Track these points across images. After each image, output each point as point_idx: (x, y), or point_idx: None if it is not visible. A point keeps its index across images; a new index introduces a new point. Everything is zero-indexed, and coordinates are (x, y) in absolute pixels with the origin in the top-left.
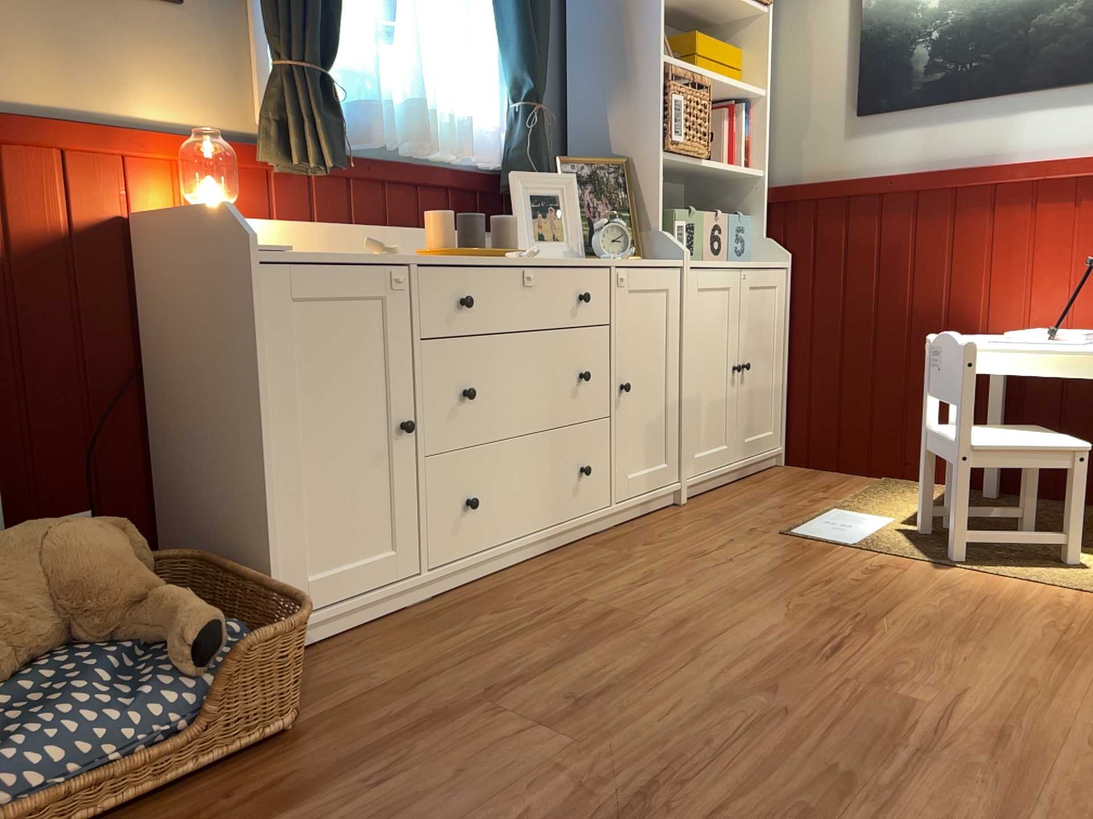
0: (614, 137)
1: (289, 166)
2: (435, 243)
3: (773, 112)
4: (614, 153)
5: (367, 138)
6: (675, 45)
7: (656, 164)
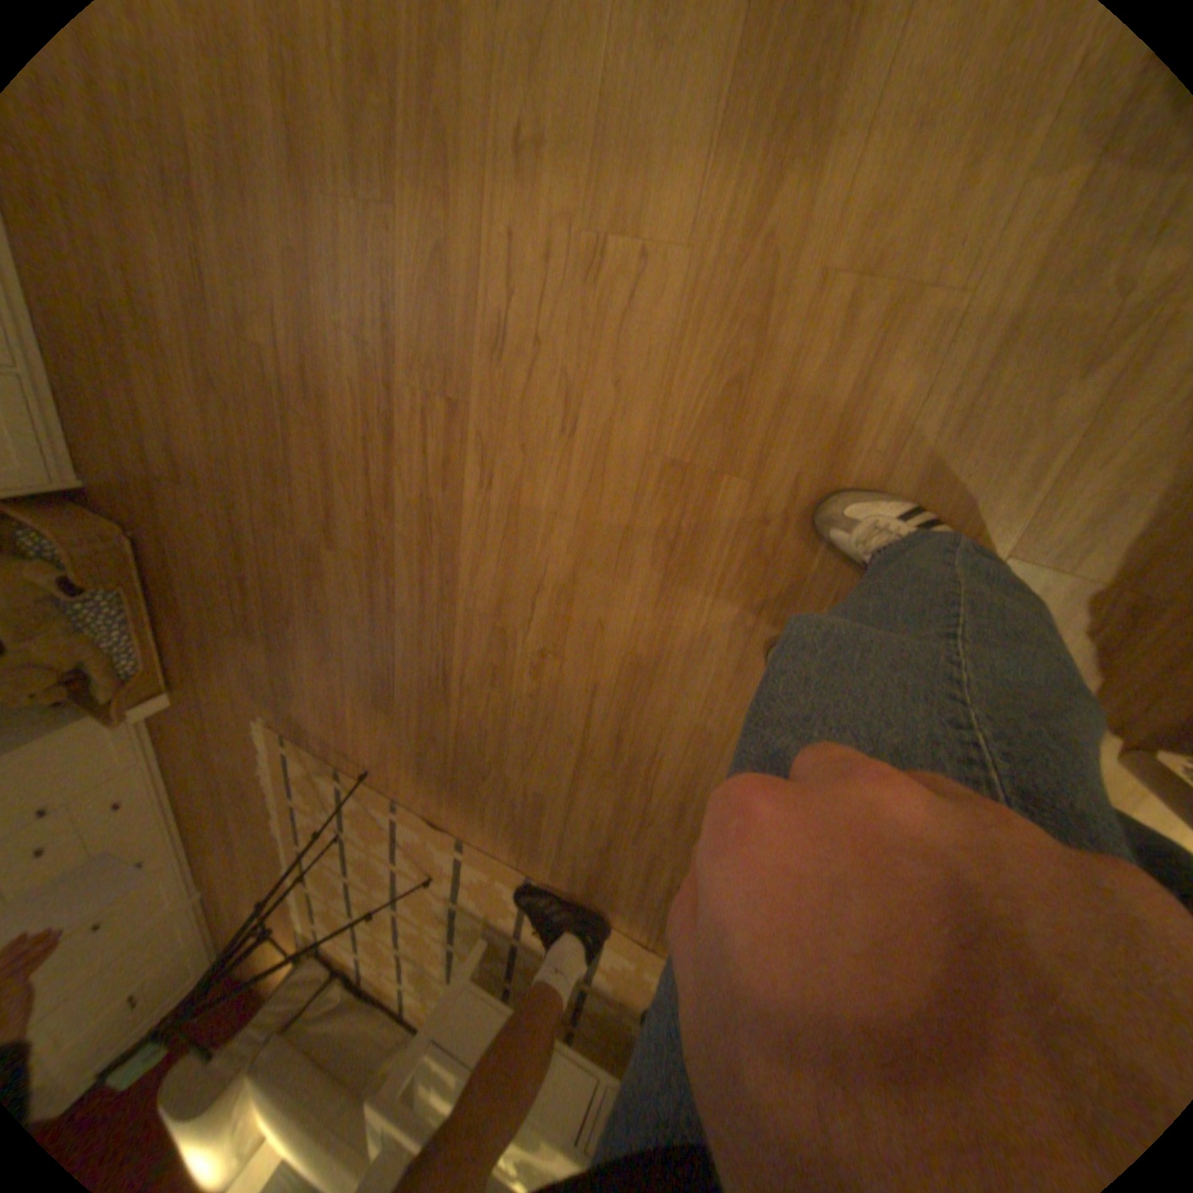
0: None
1: None
2: None
3: None
4: None
5: None
6: None
7: None
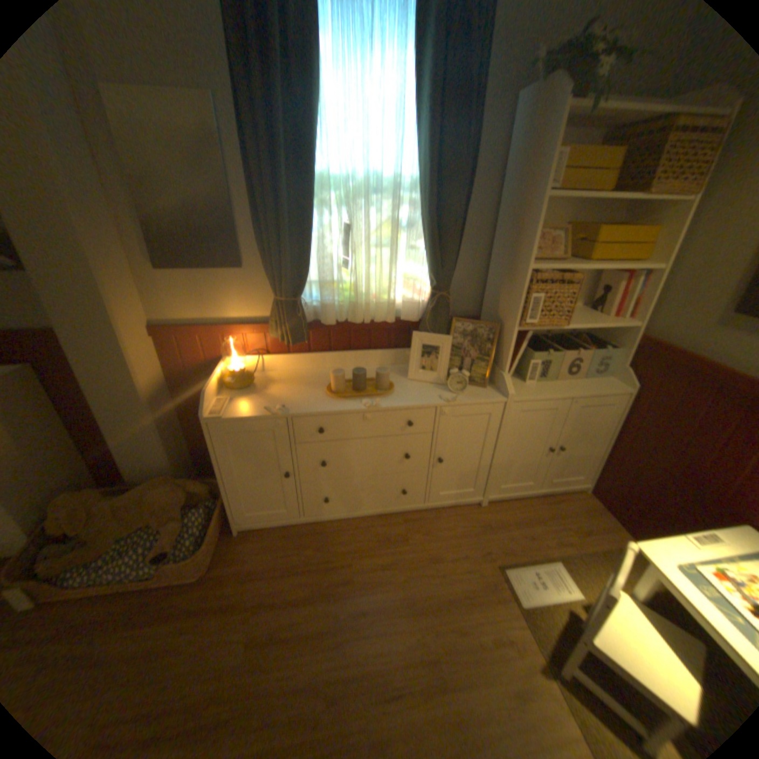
0: (500, 304)
1: (282, 338)
2: (333, 385)
3: (672, 278)
4: (498, 314)
5: (325, 320)
6: (587, 228)
7: (512, 334)
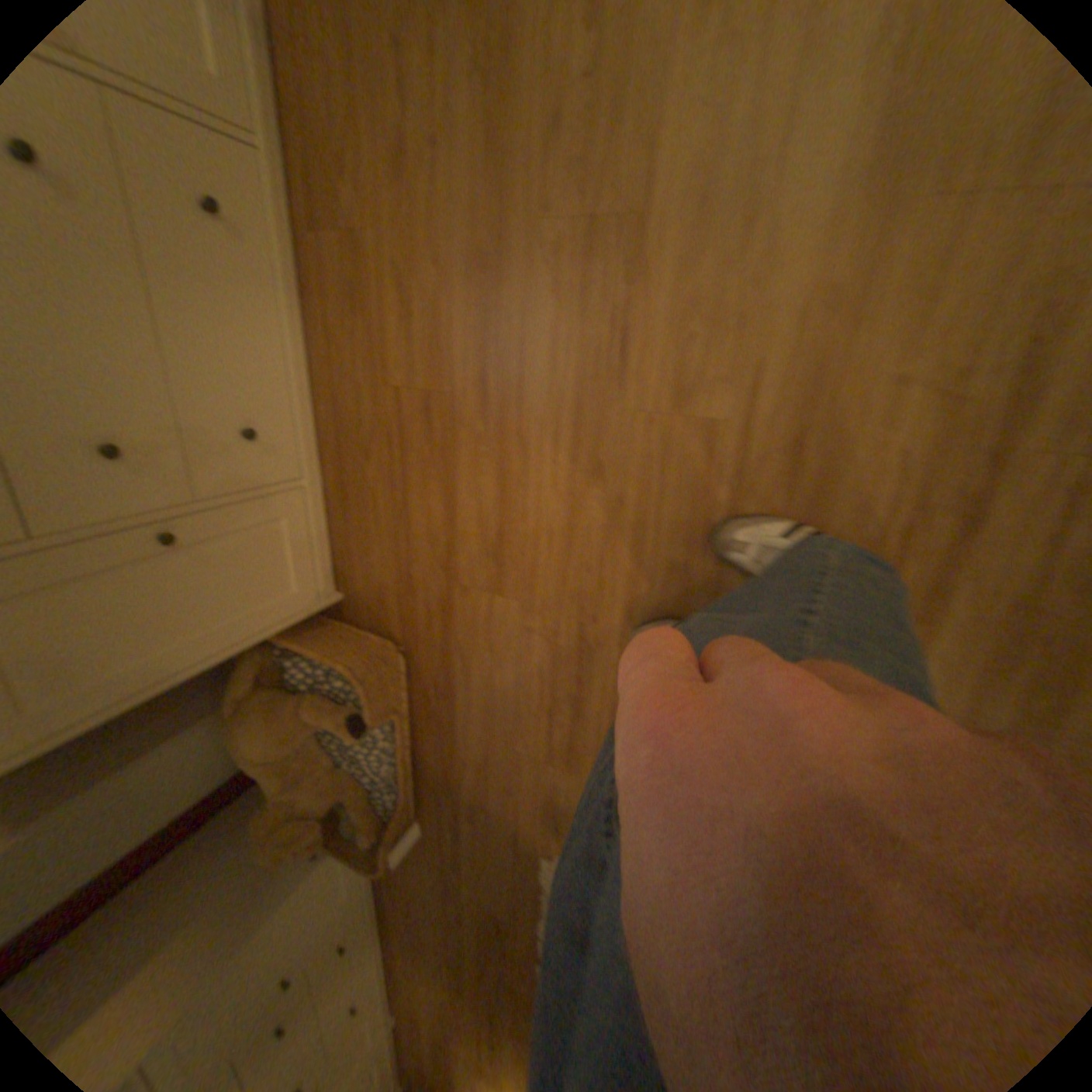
0: None
1: None
2: None
3: None
4: None
5: None
6: None
7: None
